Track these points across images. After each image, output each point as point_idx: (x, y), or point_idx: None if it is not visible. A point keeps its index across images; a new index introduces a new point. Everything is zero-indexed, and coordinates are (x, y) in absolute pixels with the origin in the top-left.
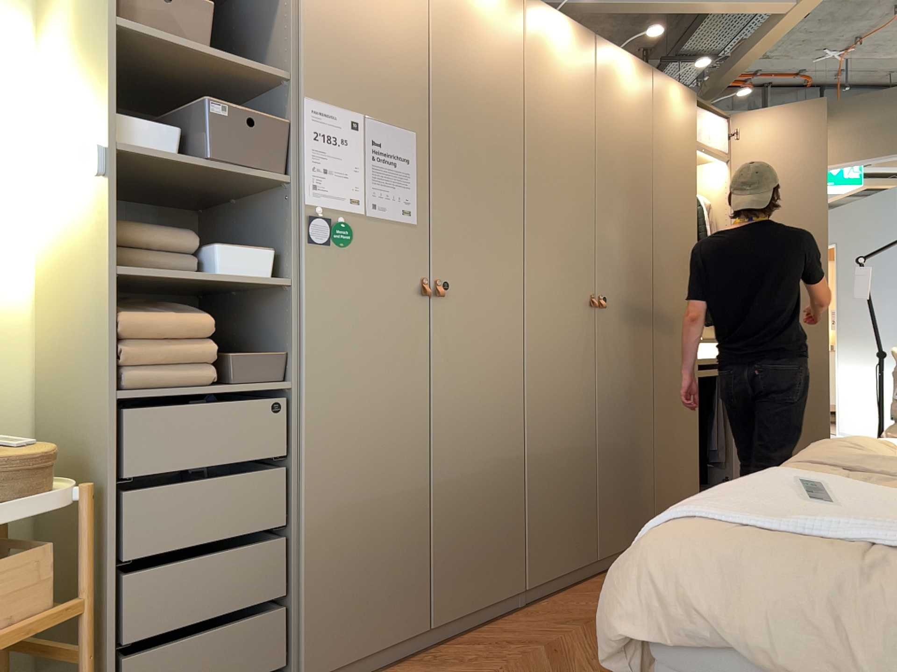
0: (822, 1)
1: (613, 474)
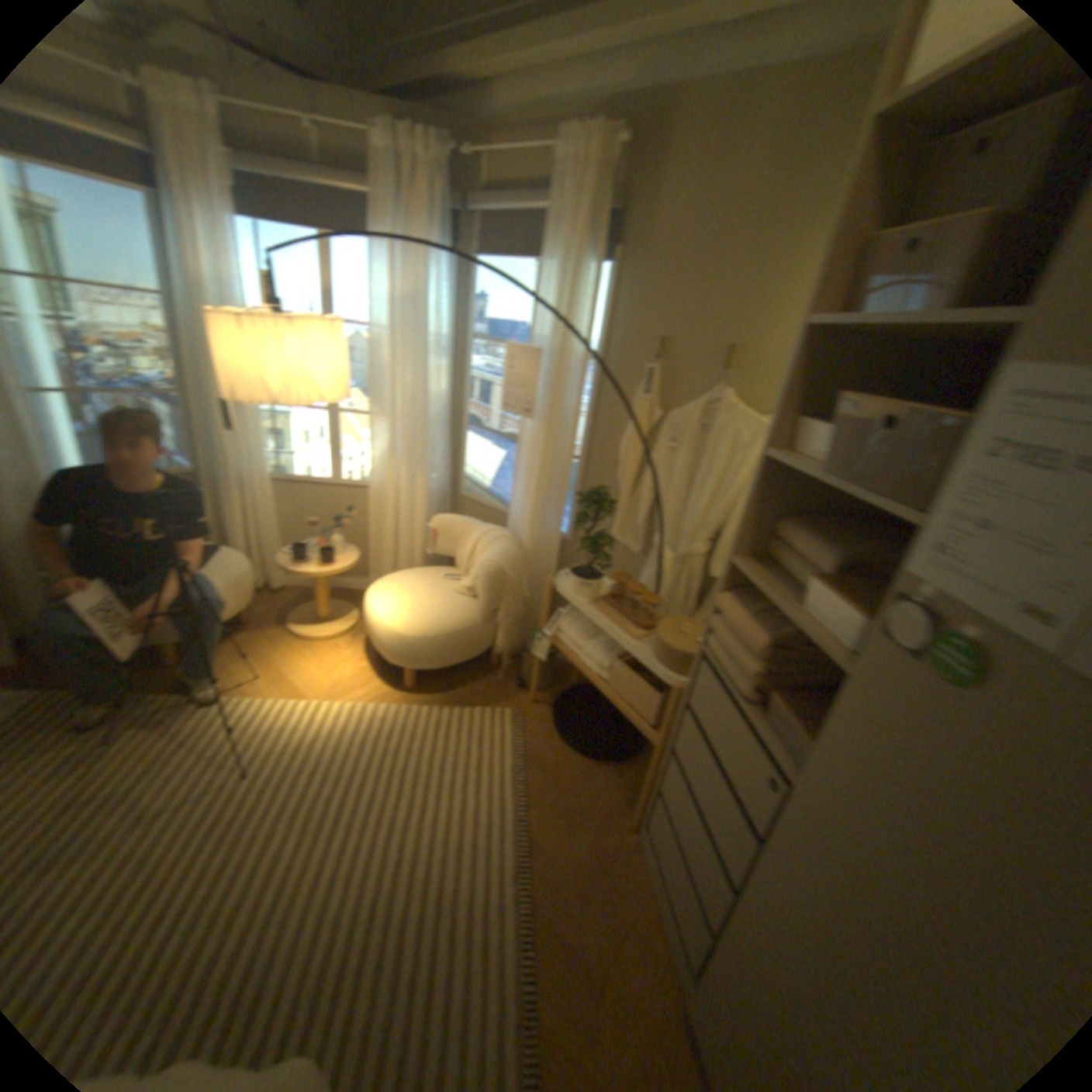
0: None
1: None
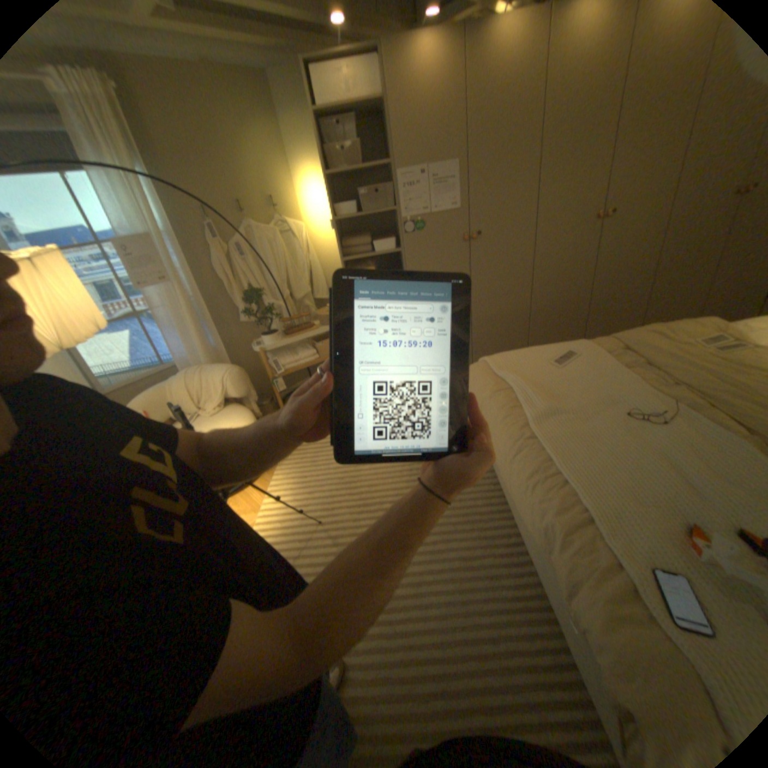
0: None
1: (601, 311)
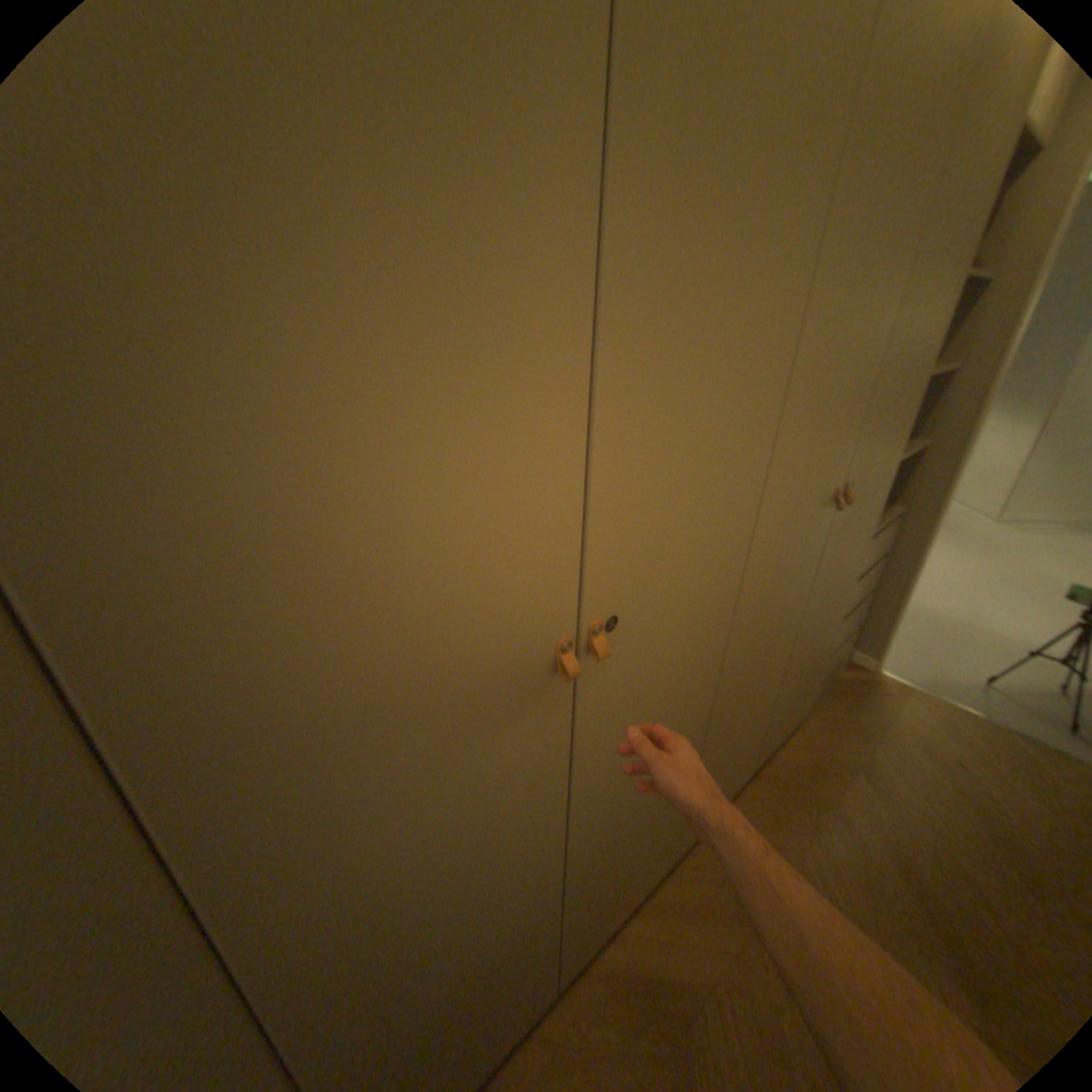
0: None
1: (601, 882)
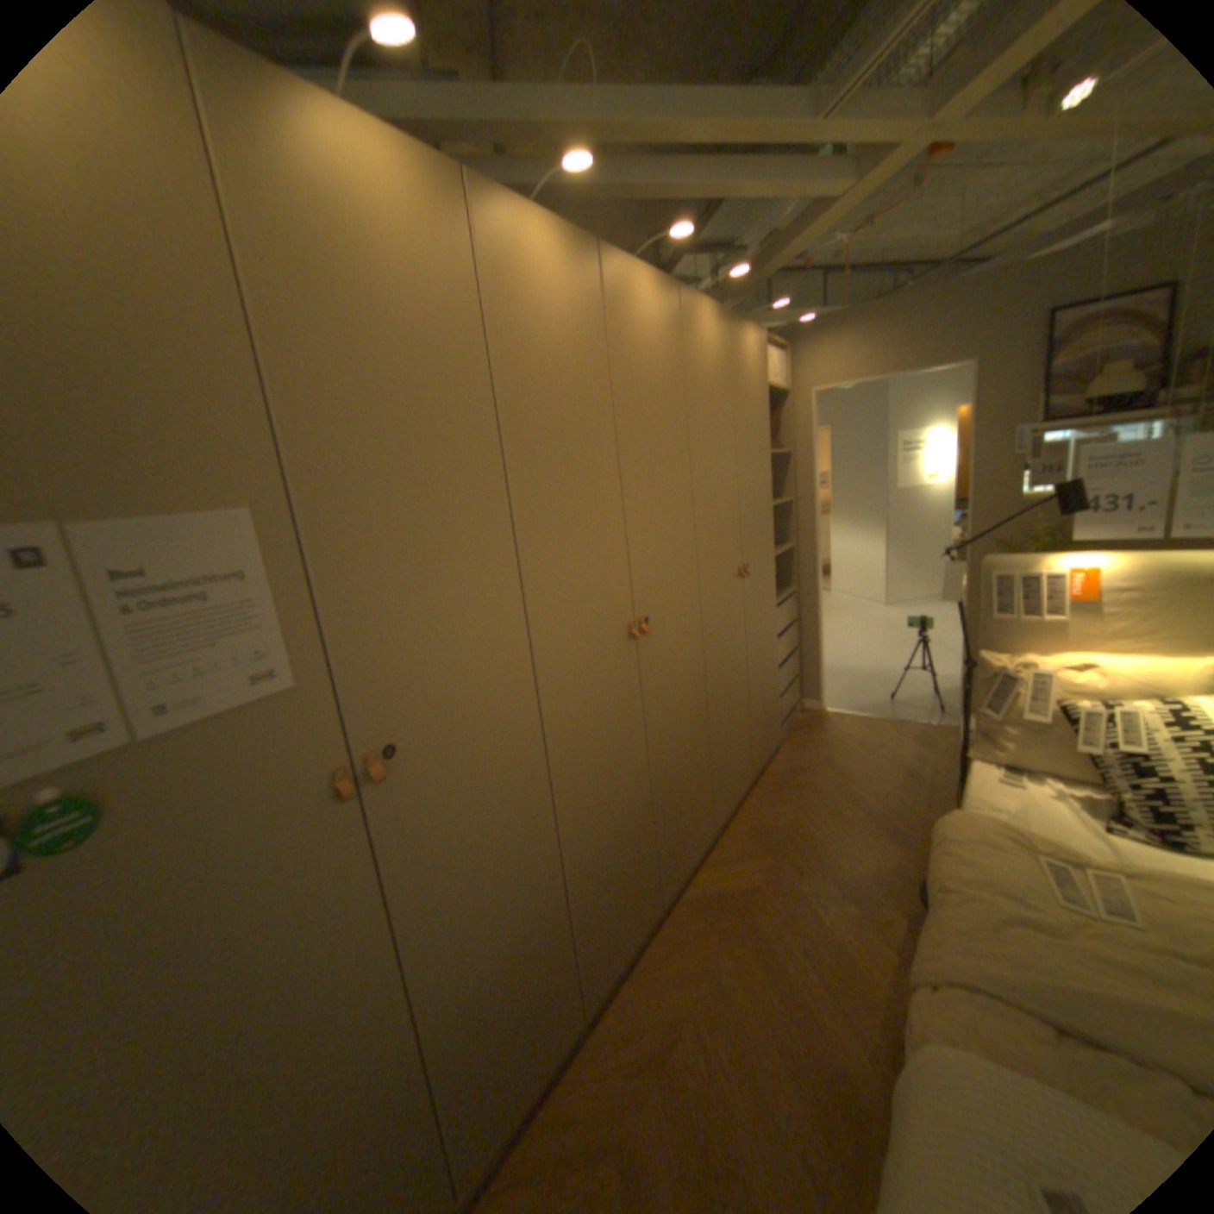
0: (889, 177)
1: (670, 810)
